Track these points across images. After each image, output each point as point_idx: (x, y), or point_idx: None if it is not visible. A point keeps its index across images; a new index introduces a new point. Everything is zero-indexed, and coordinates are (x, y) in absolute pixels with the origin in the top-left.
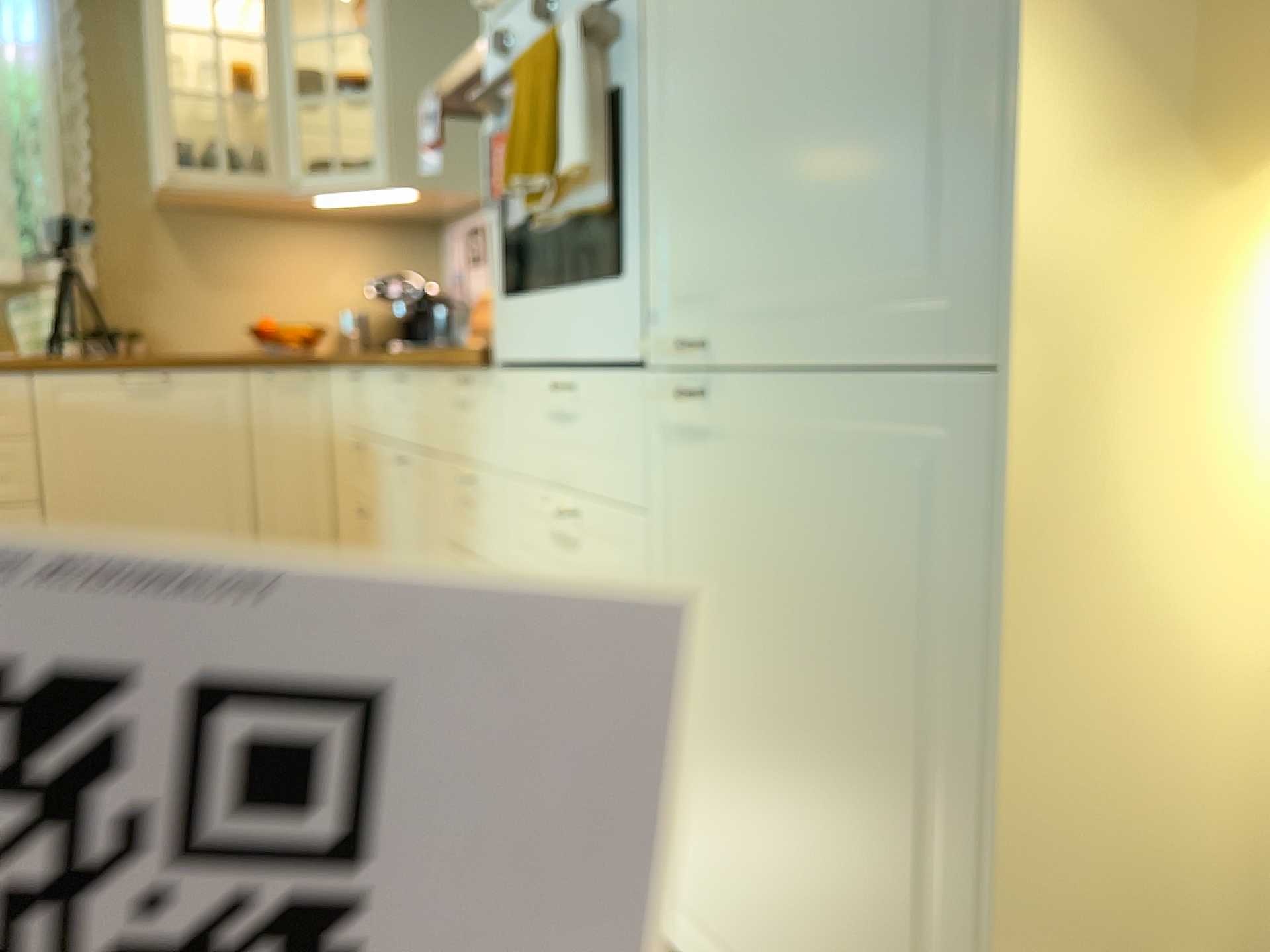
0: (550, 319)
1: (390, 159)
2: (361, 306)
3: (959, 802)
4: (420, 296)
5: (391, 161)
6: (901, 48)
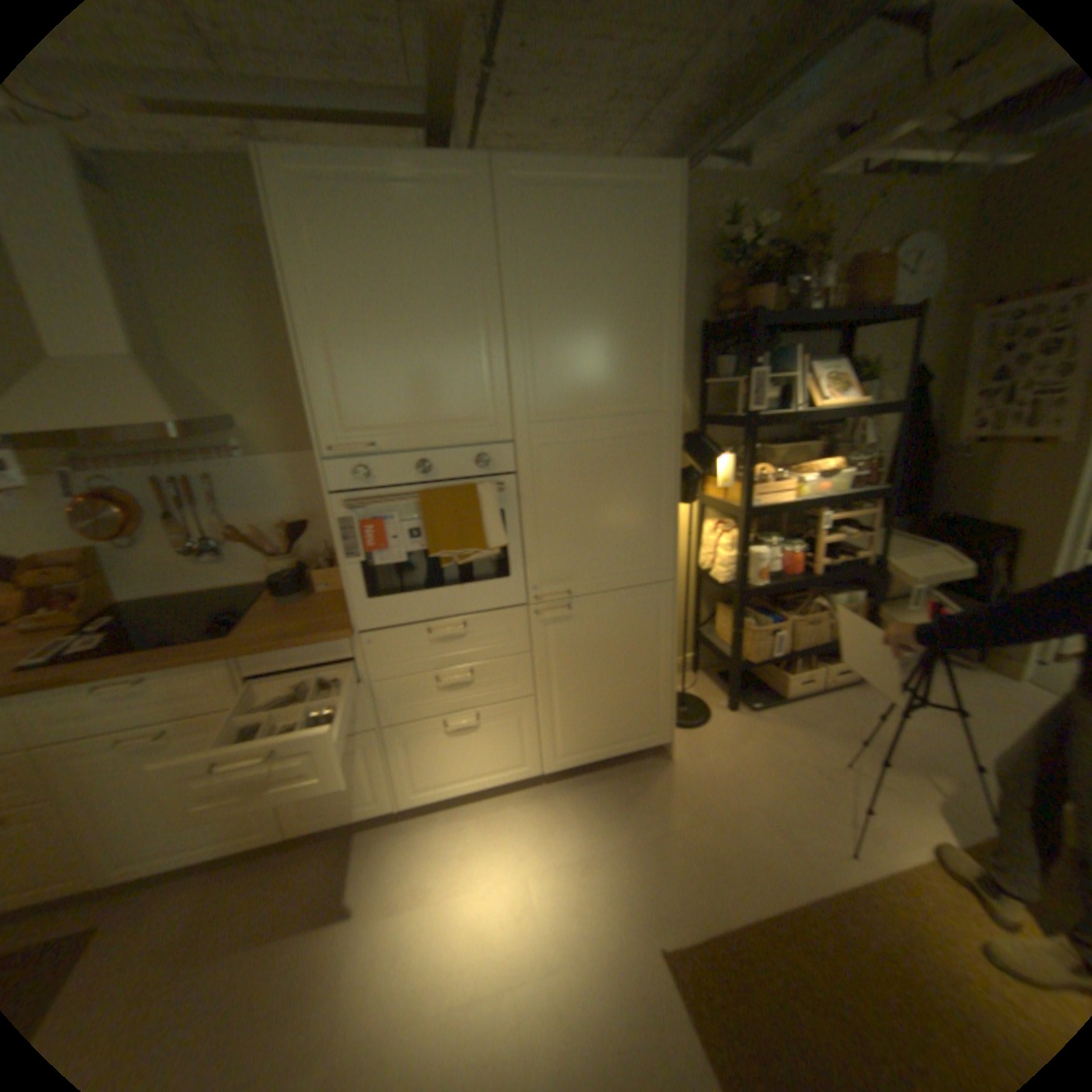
0: (433, 601)
1: None
2: None
3: (660, 664)
4: None
5: None
6: (641, 517)
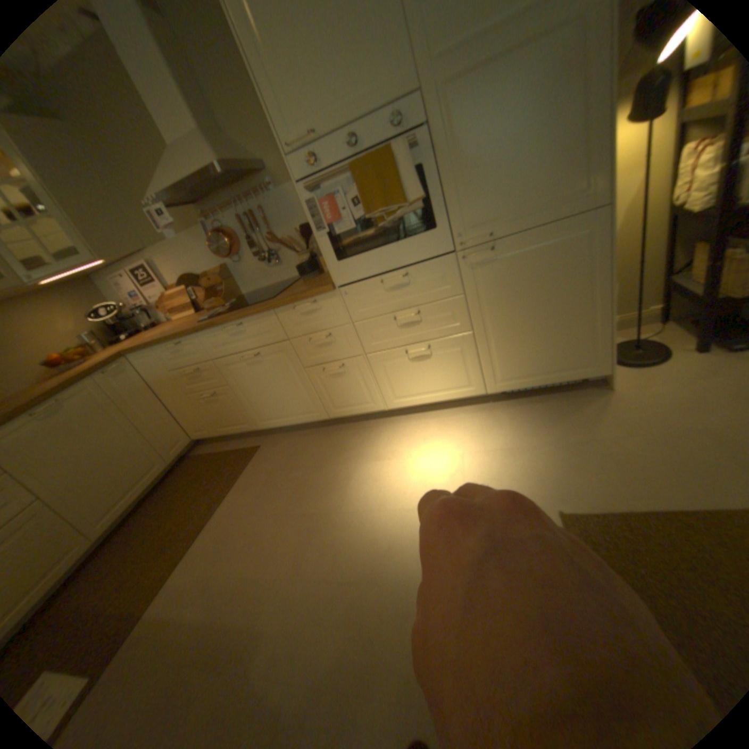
0: (379, 257)
1: (89, 246)
2: (81, 330)
3: (596, 297)
4: (118, 311)
5: (88, 247)
6: (564, 134)
